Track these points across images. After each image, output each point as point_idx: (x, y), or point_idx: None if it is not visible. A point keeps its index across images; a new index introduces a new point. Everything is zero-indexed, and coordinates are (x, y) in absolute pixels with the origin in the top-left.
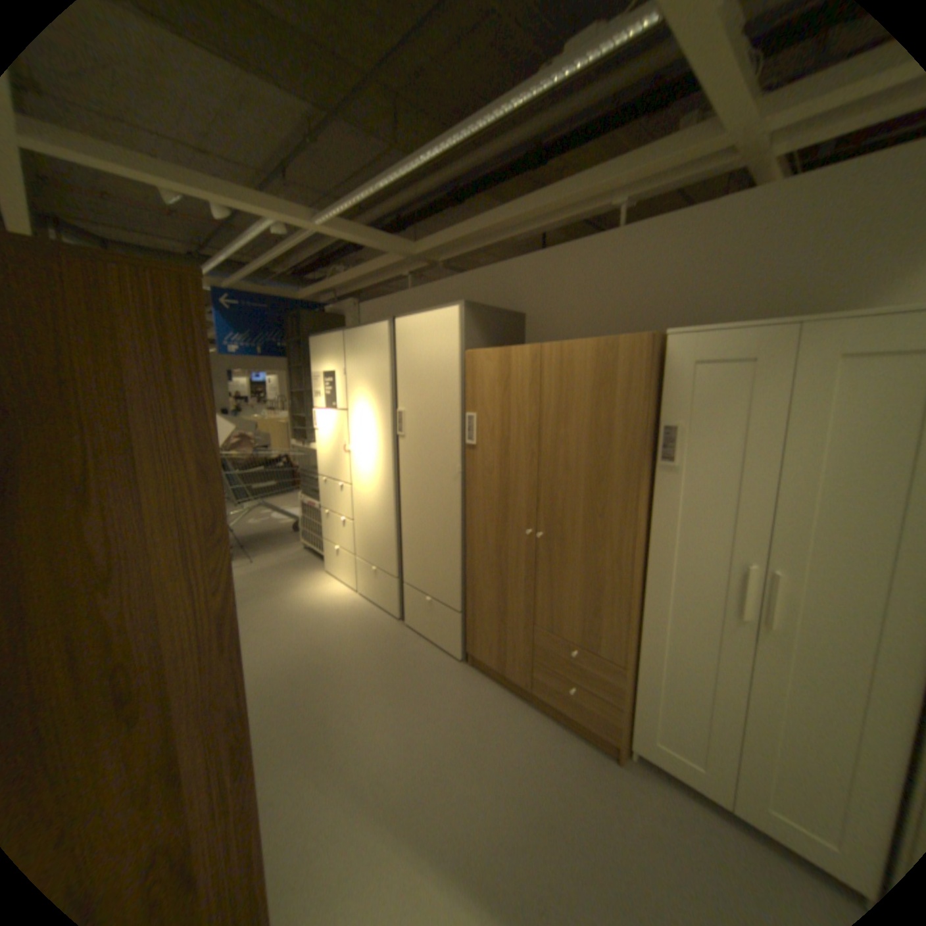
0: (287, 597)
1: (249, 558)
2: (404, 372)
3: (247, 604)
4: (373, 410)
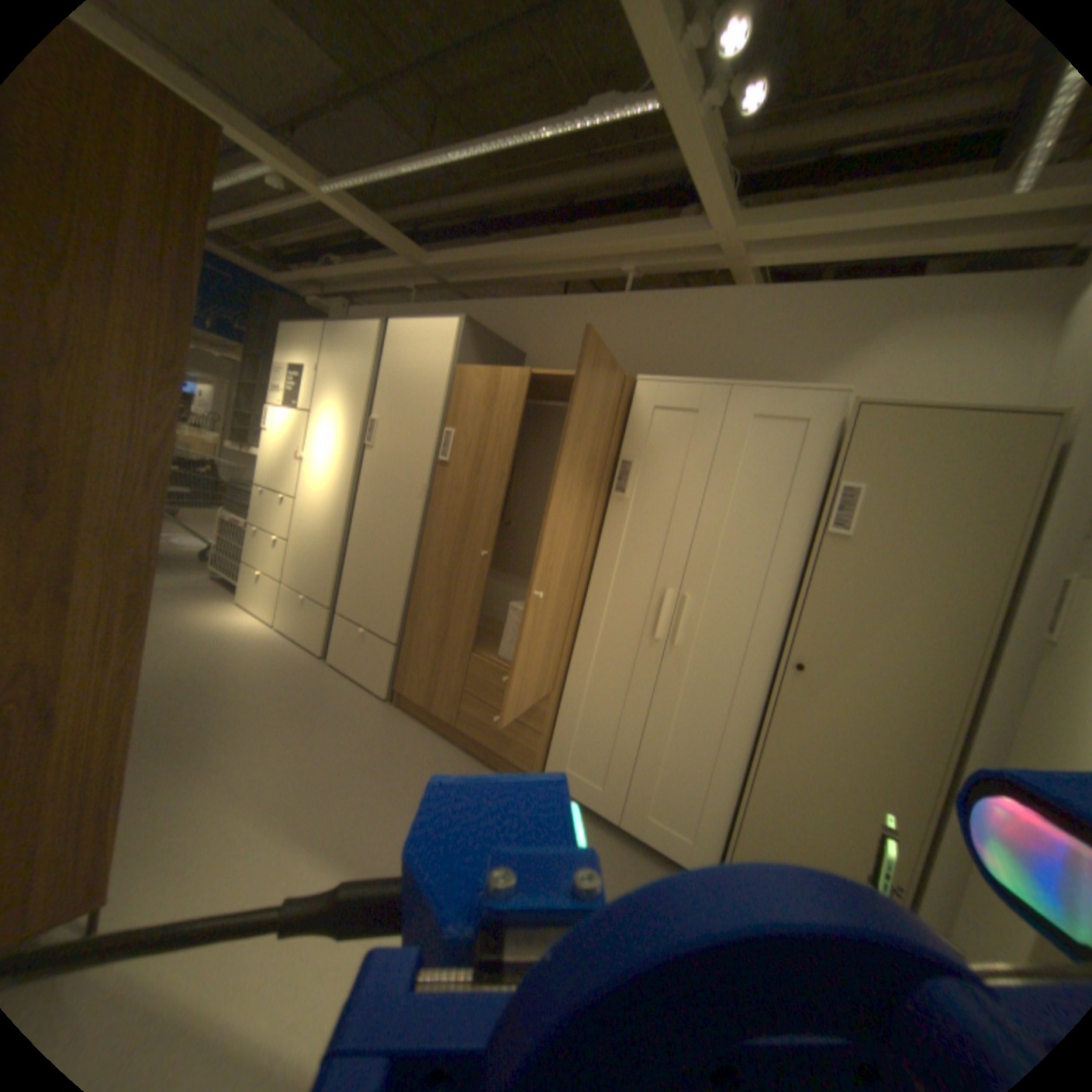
0: (174, 621)
1: None
2: (383, 377)
3: None
4: (338, 415)
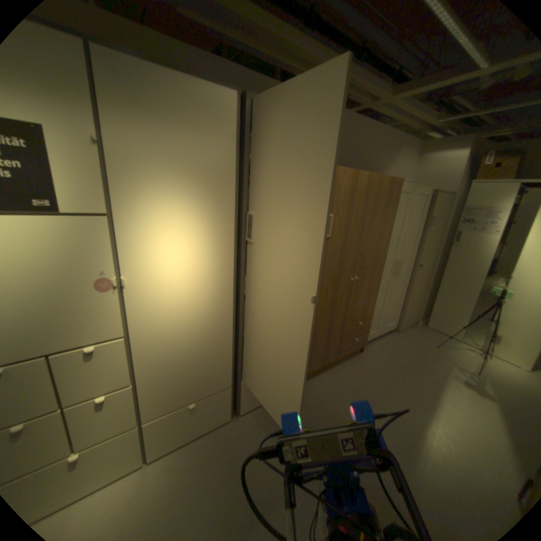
0: None
1: None
2: (264, 168)
3: None
4: (198, 211)
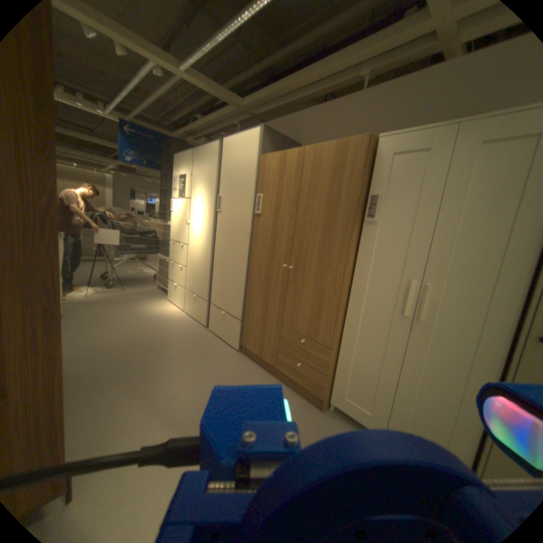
0: (139, 309)
1: (122, 288)
2: (223, 171)
3: (114, 309)
4: (203, 196)
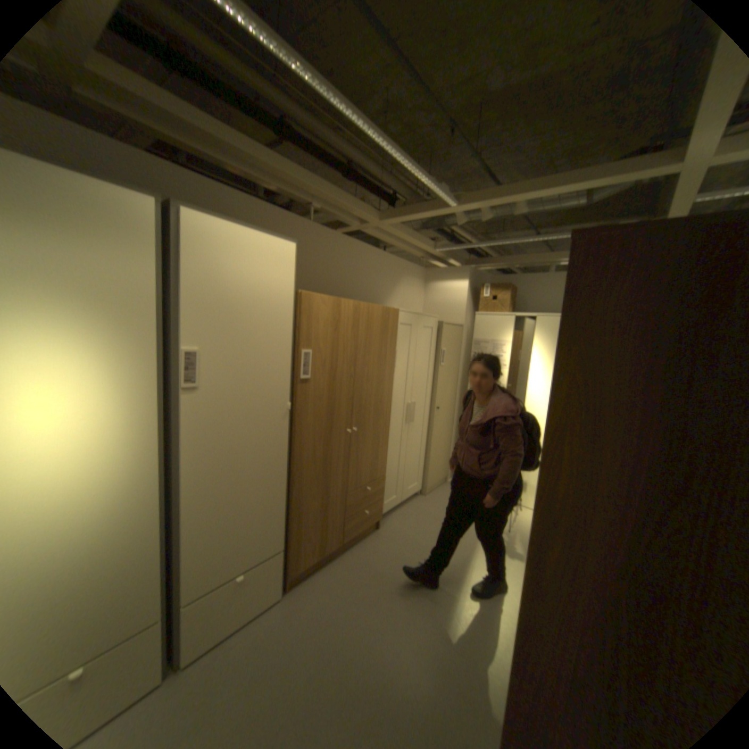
0: None
1: None
2: (202, 293)
3: None
4: (89, 349)
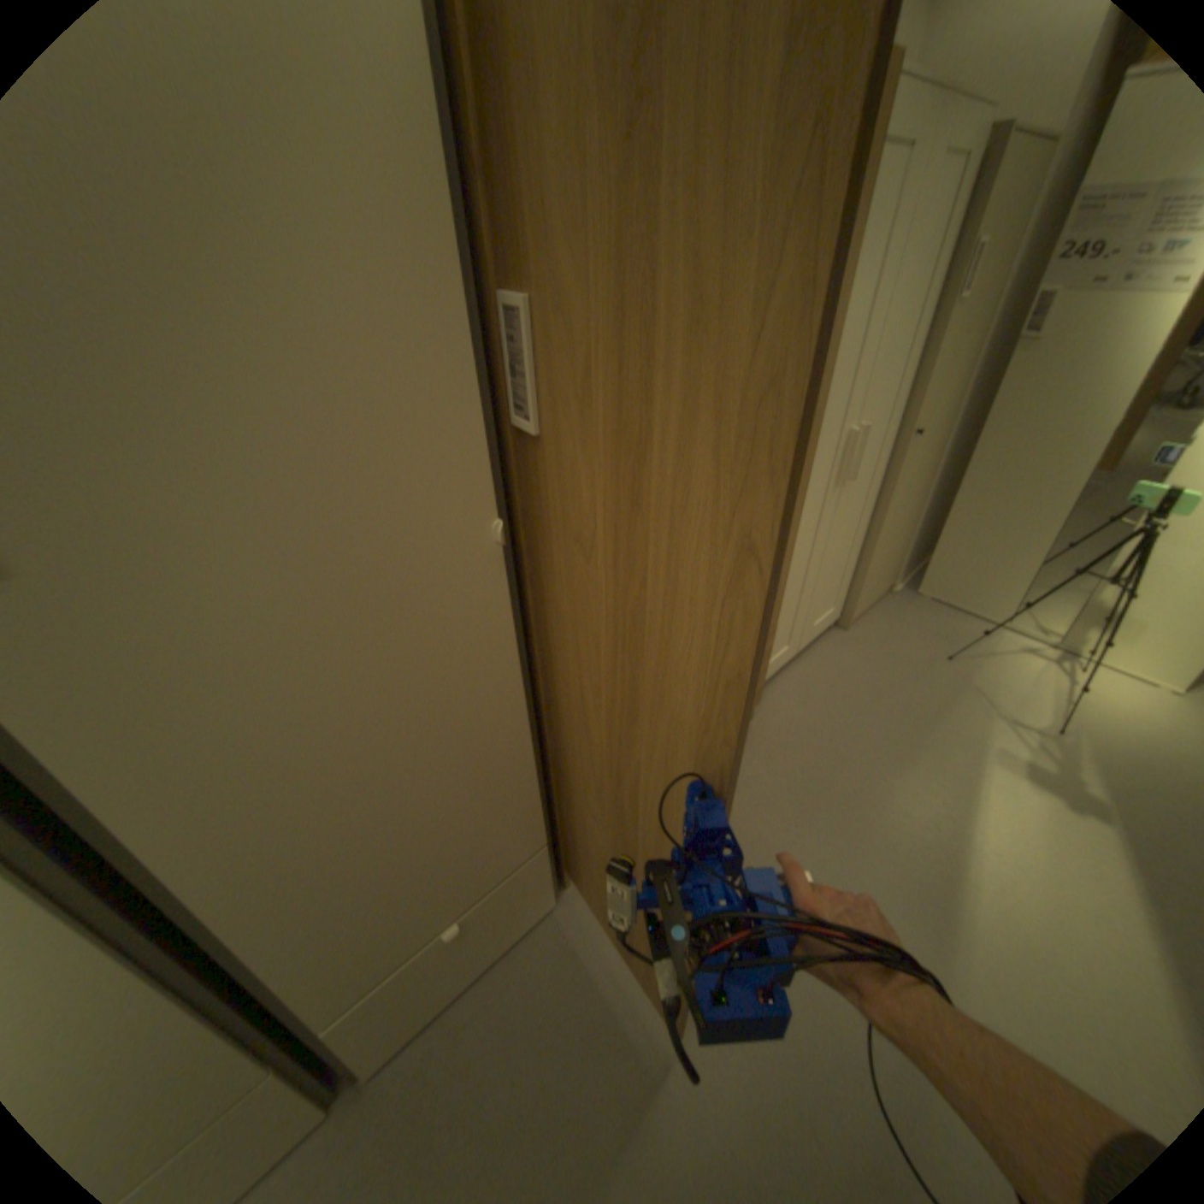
0: None
1: None
2: None
3: None
4: None
